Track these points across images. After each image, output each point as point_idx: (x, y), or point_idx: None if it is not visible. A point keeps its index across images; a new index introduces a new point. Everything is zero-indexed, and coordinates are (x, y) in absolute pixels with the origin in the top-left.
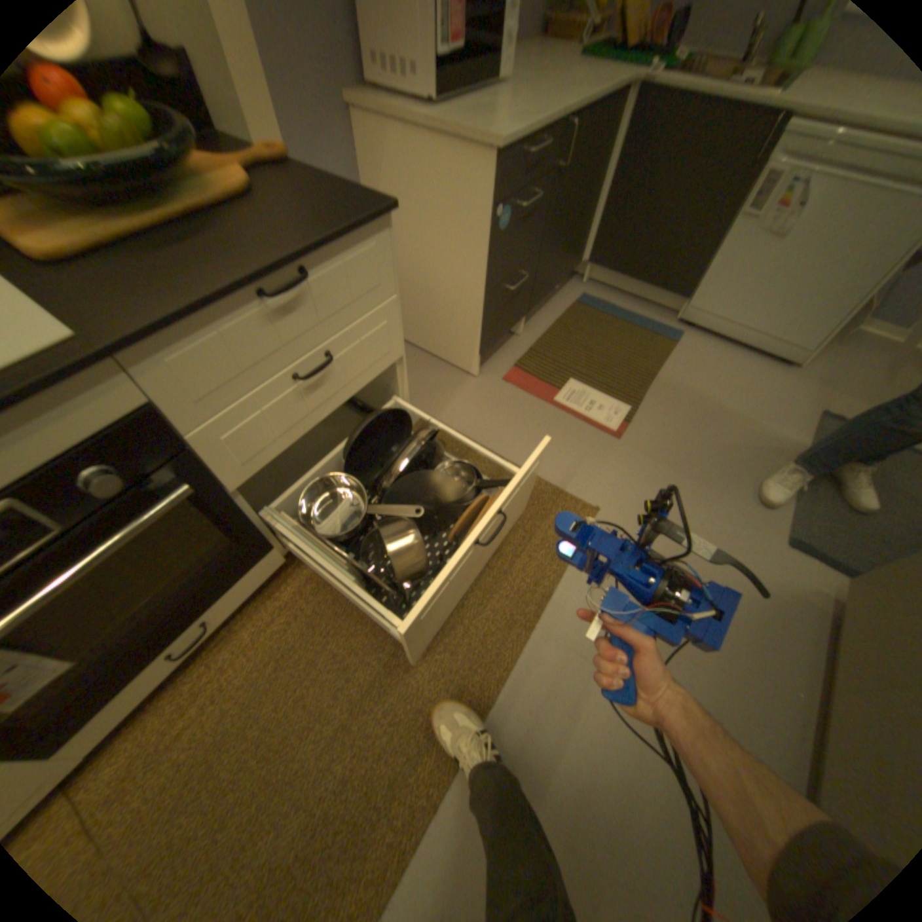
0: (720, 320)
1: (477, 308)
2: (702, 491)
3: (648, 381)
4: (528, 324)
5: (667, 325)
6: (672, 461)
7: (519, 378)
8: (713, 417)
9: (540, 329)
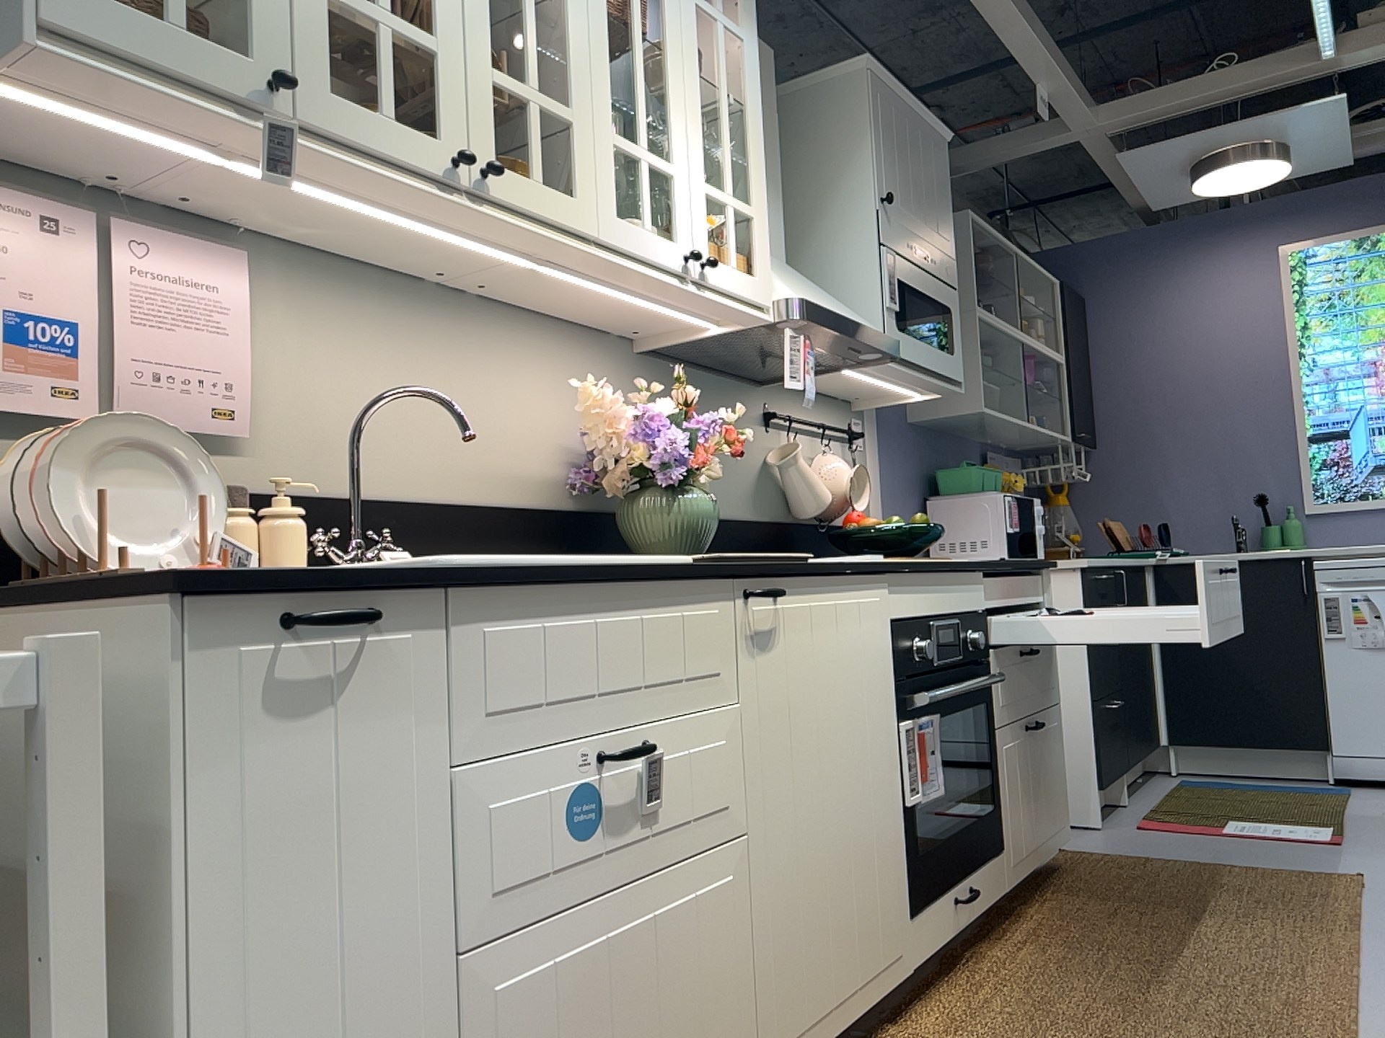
0: None
1: (1088, 720)
2: None
3: (1338, 812)
4: (1131, 798)
5: (1323, 785)
6: None
7: (1161, 823)
8: None
9: (1151, 799)
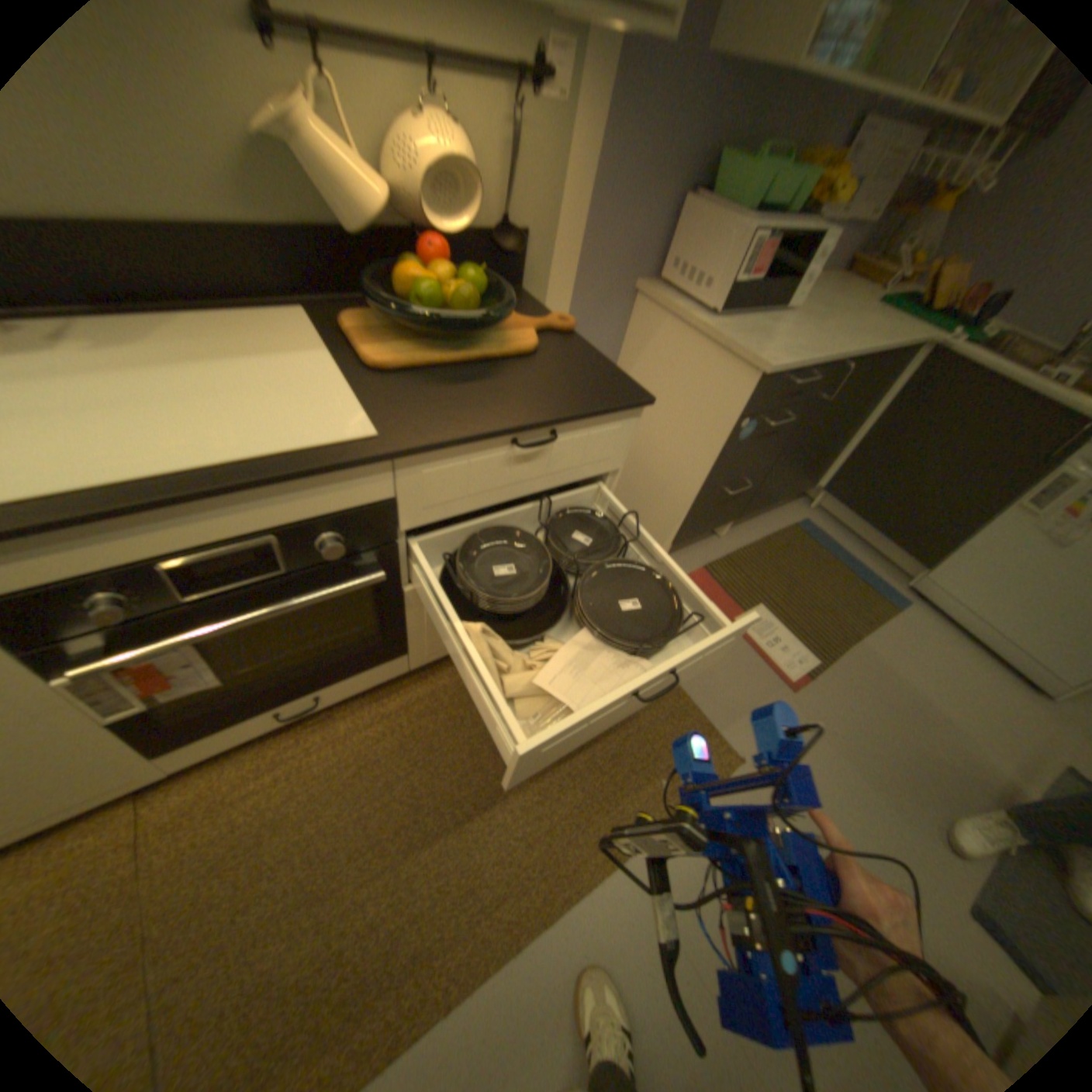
0: (965, 607)
1: (690, 498)
2: (879, 797)
3: (854, 642)
4: (737, 528)
5: (898, 588)
6: (853, 745)
7: (707, 581)
8: (922, 715)
9: (748, 538)
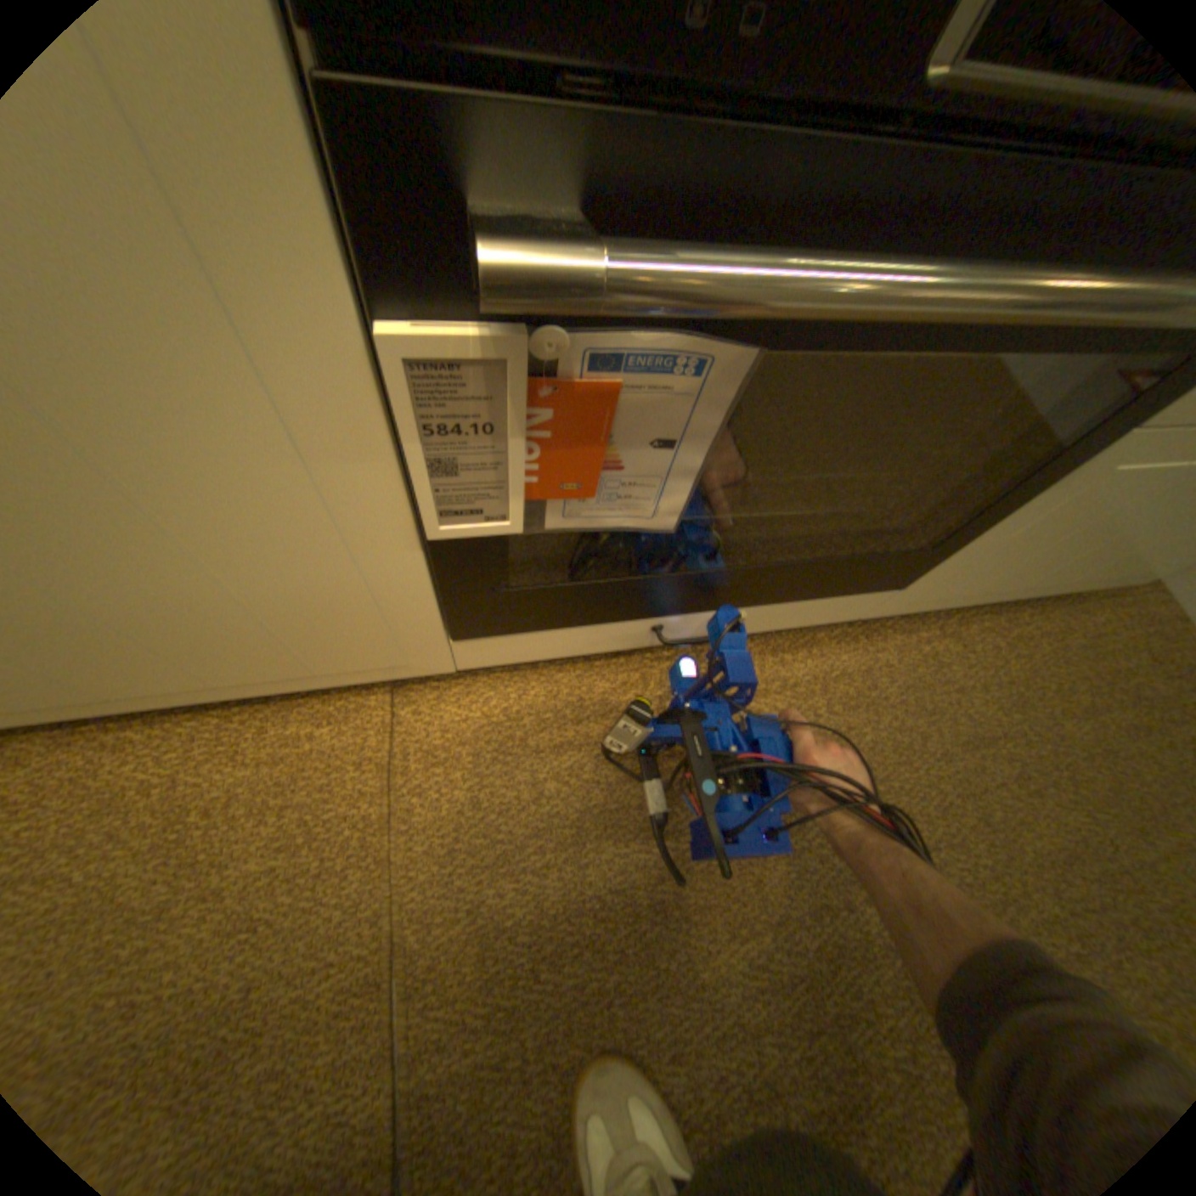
0: None
1: None
2: None
3: None
4: None
5: None
6: None
7: None
8: None
9: None
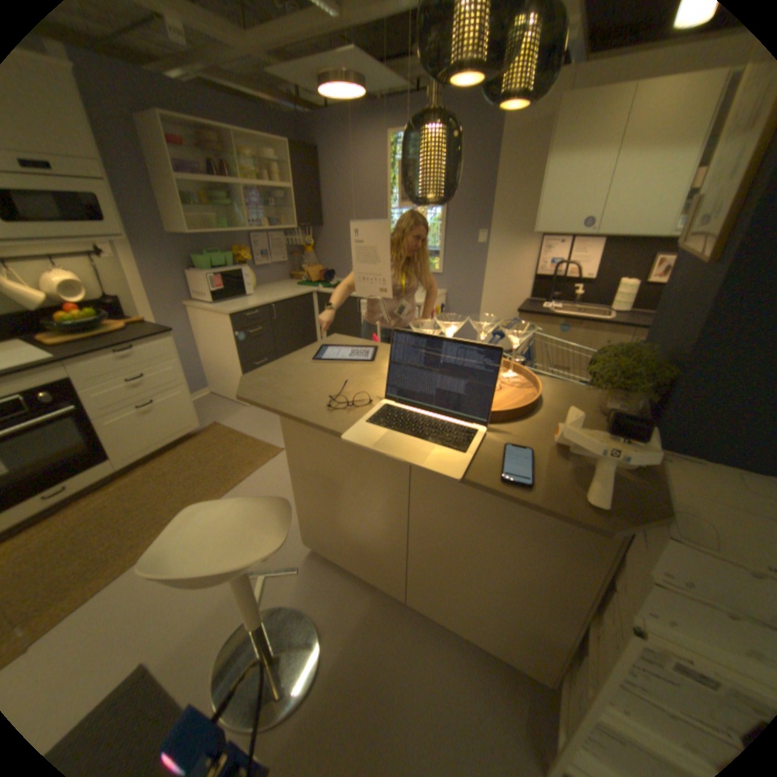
0: None
1: (239, 372)
2: None
3: None
4: None
5: None
6: None
7: None
8: None
9: None
